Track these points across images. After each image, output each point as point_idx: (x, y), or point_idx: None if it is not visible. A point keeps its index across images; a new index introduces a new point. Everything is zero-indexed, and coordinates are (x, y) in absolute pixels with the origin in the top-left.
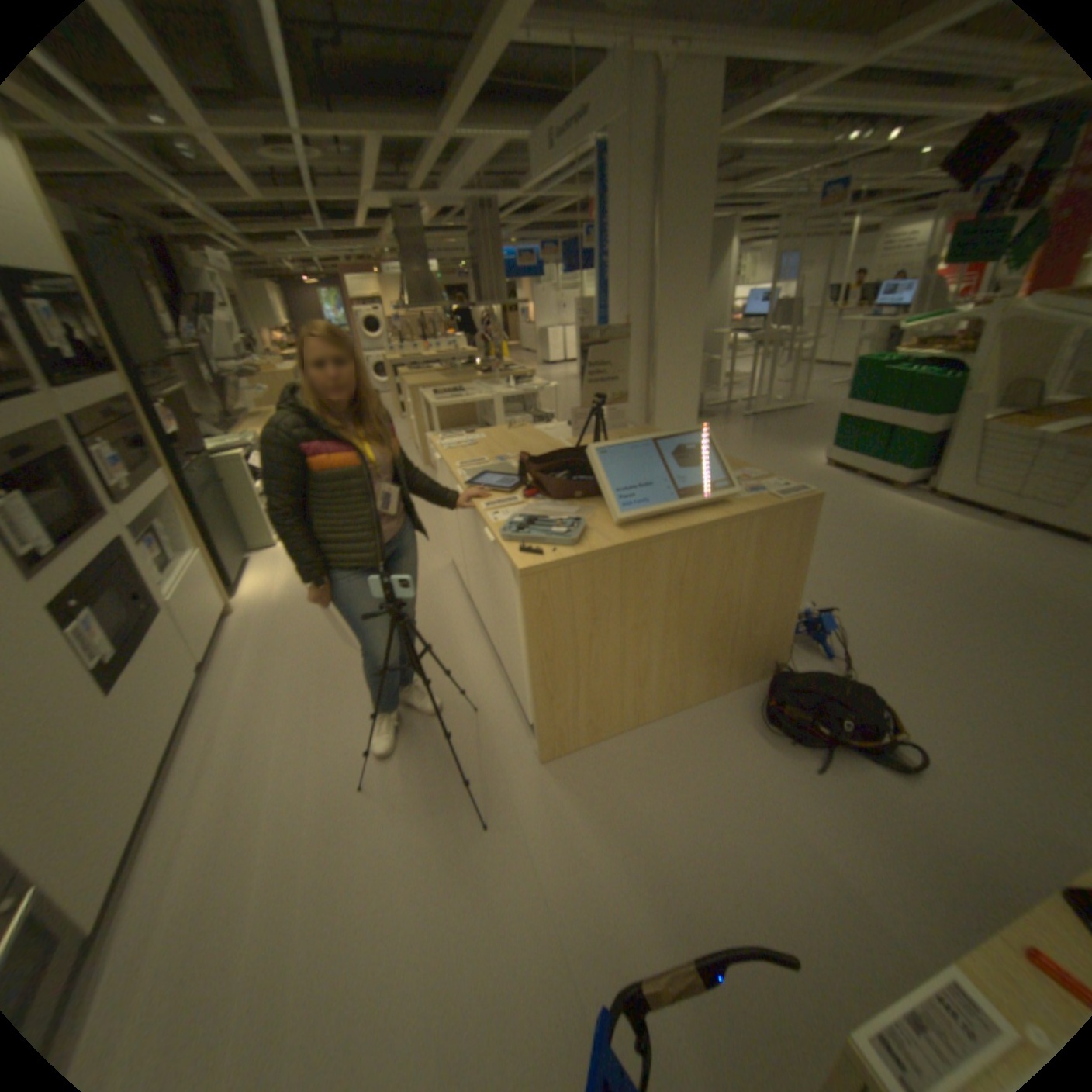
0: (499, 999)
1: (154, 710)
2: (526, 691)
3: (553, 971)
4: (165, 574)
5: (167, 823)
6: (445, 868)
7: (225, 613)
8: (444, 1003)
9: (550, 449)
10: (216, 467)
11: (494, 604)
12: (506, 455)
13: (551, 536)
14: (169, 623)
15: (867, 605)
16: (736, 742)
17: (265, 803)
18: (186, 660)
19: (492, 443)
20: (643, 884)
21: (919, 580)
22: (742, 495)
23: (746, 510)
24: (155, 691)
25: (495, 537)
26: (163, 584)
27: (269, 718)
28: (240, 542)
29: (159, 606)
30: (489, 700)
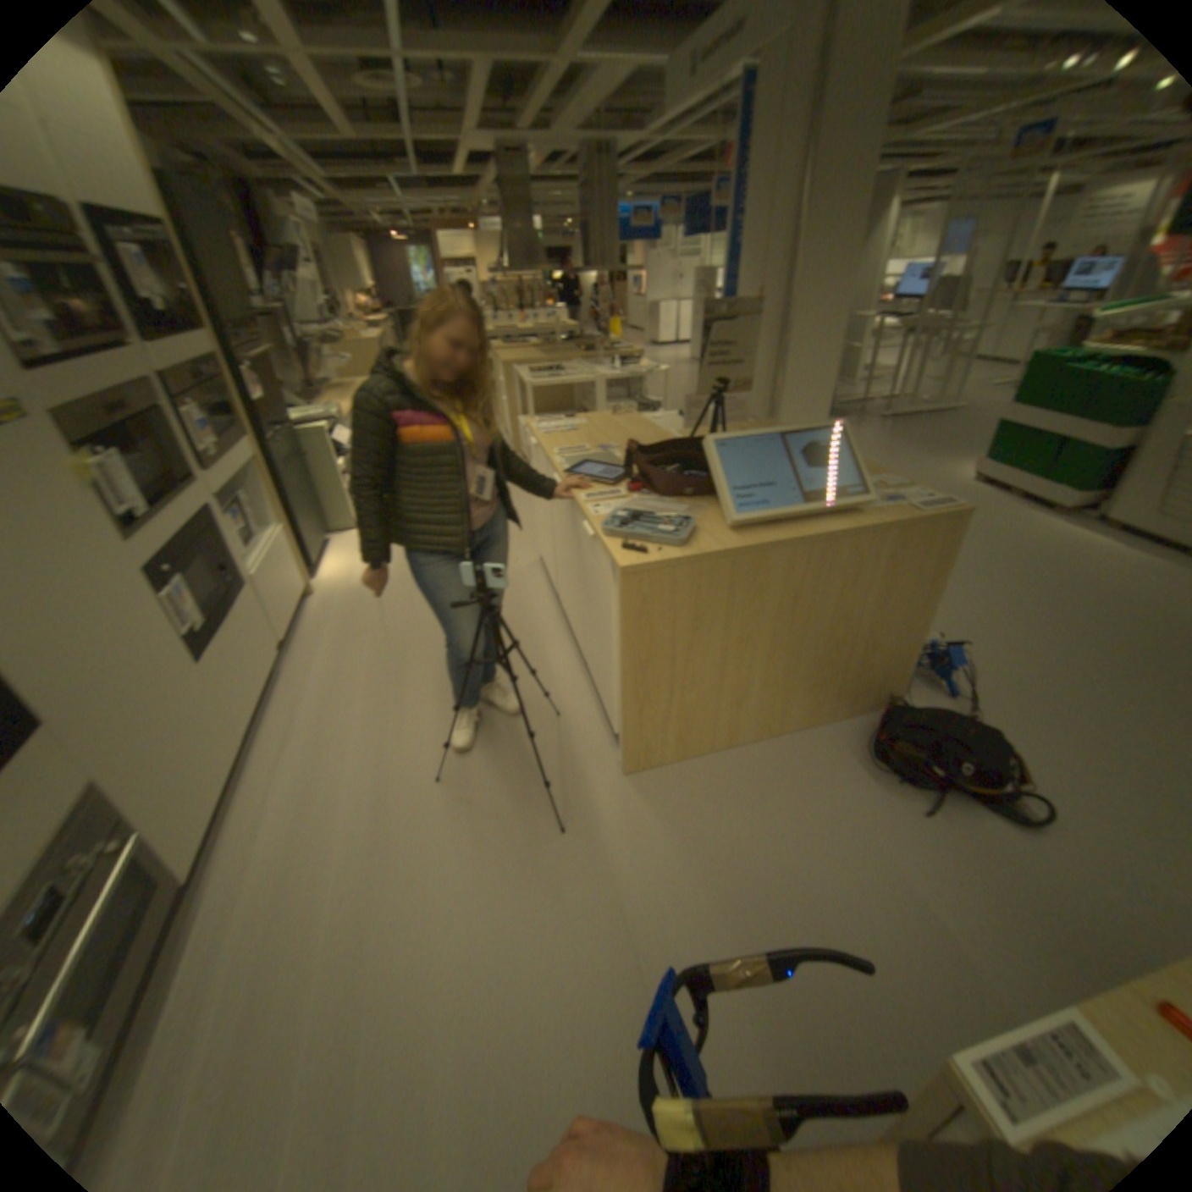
0: (570, 993)
1: (241, 683)
2: (614, 699)
3: (626, 974)
4: (250, 548)
5: (253, 792)
6: (521, 865)
7: (307, 594)
8: (516, 990)
9: (657, 441)
10: (300, 440)
11: (587, 606)
12: (609, 444)
13: (657, 535)
14: (254, 598)
15: (1004, 642)
16: (837, 774)
17: (346, 784)
18: (270, 637)
19: (593, 430)
20: (724, 904)
21: (1071, 619)
22: (877, 504)
23: (880, 521)
24: (241, 664)
25: (595, 532)
26: (248, 559)
27: (350, 702)
28: (322, 522)
29: (245, 580)
30: (573, 705)
